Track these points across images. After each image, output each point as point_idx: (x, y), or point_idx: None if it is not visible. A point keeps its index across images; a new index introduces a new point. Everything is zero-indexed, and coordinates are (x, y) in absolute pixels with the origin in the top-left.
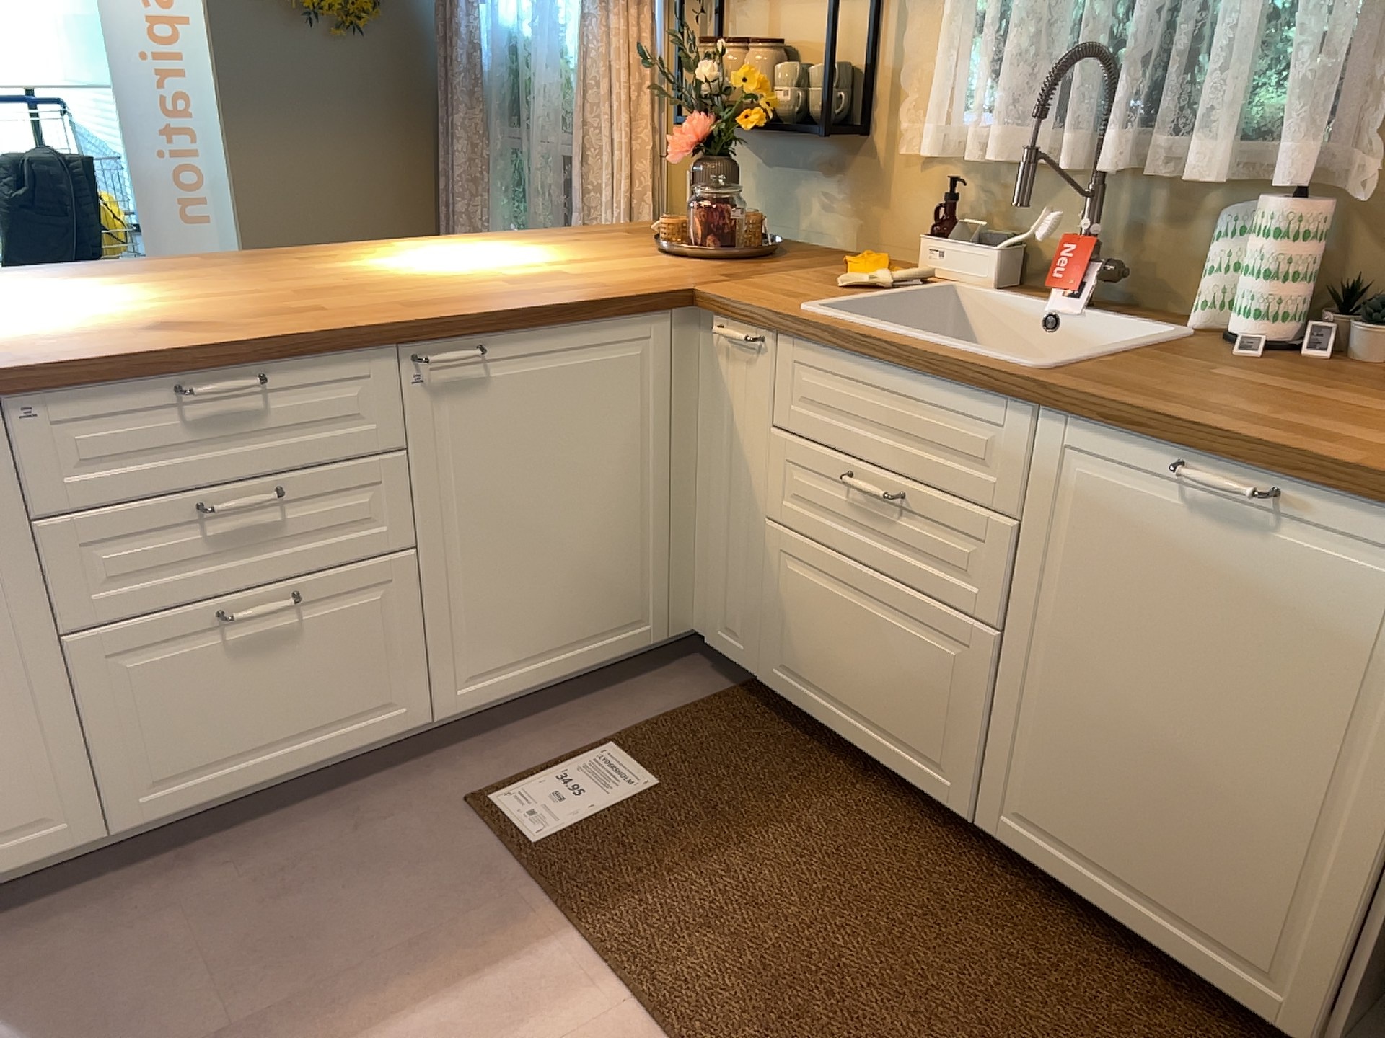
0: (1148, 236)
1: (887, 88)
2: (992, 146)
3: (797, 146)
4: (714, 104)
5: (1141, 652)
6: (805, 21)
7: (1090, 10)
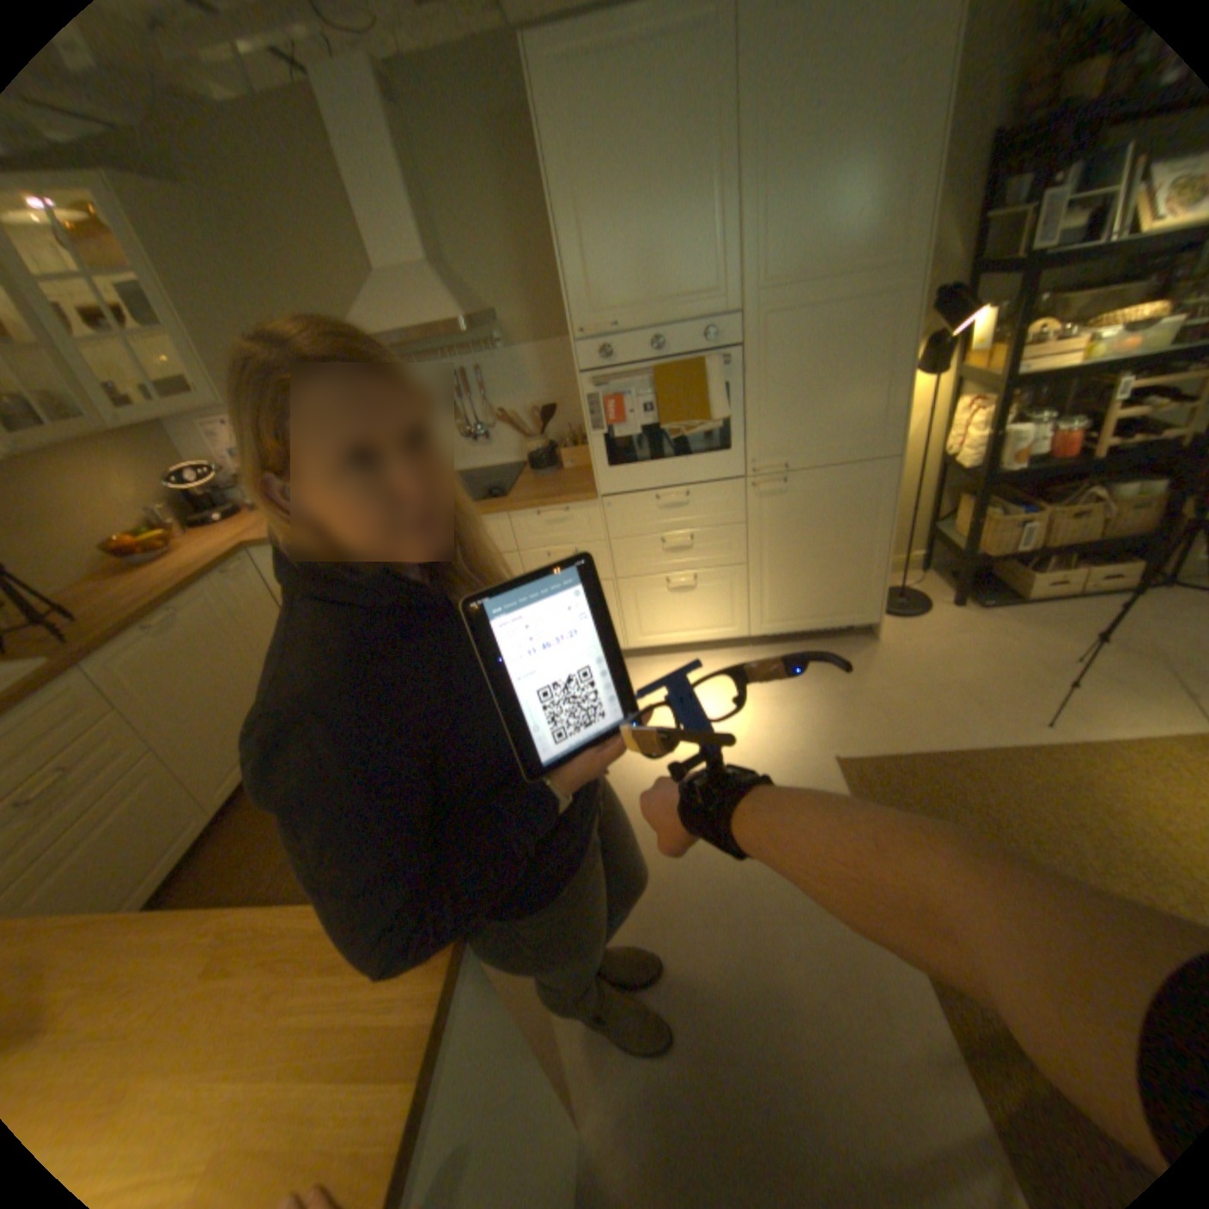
0: None
1: None
2: None
3: None
4: None
5: (187, 690)
6: None
7: None
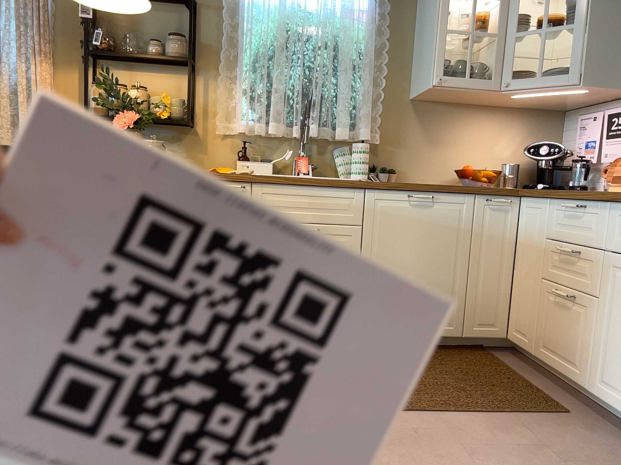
0: (314, 156)
1: (203, 109)
2: (263, 129)
3: (153, 130)
4: (134, 107)
5: (405, 250)
6: (154, 81)
7: (288, 90)
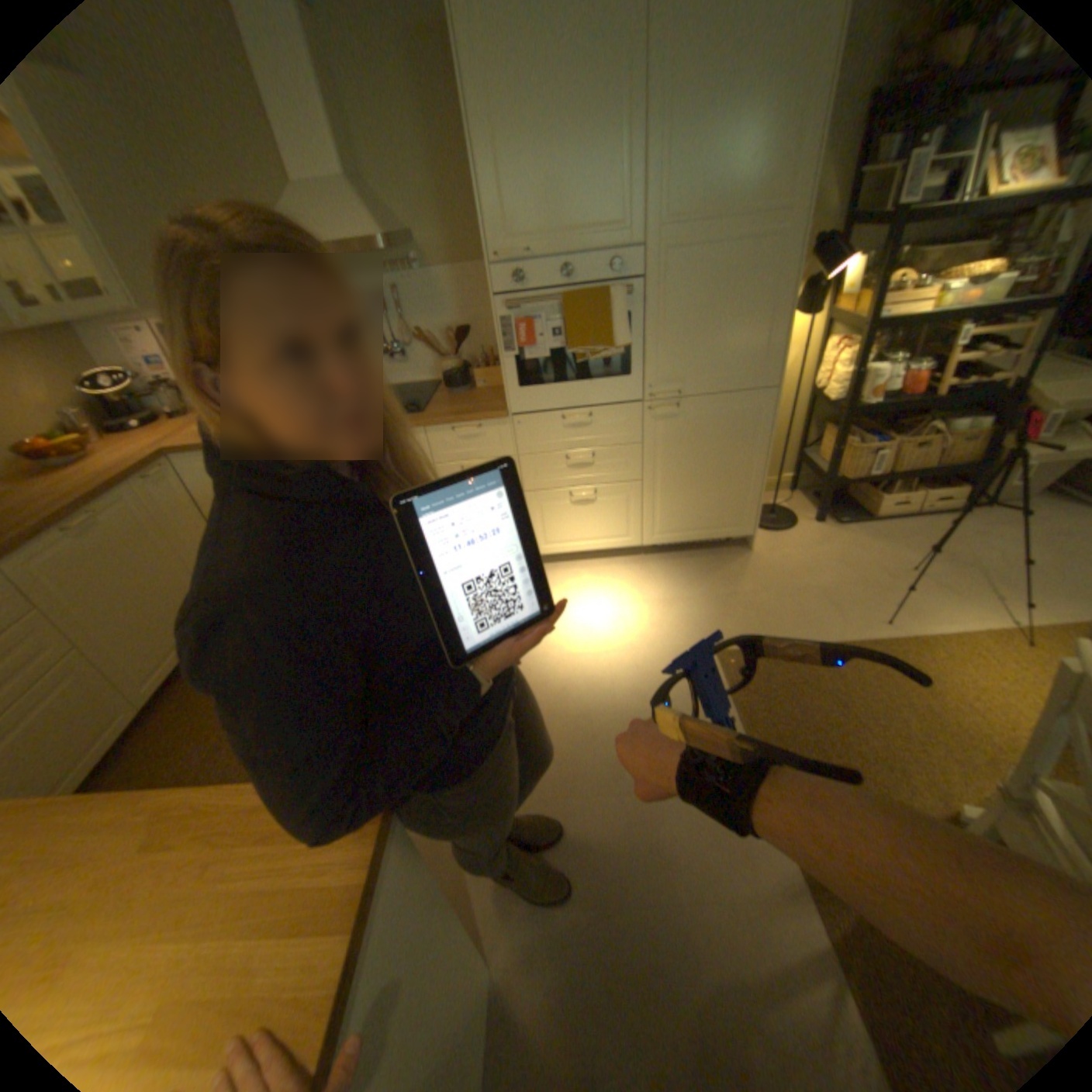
0: None
1: None
2: None
3: None
4: None
5: (108, 591)
6: None
7: None
